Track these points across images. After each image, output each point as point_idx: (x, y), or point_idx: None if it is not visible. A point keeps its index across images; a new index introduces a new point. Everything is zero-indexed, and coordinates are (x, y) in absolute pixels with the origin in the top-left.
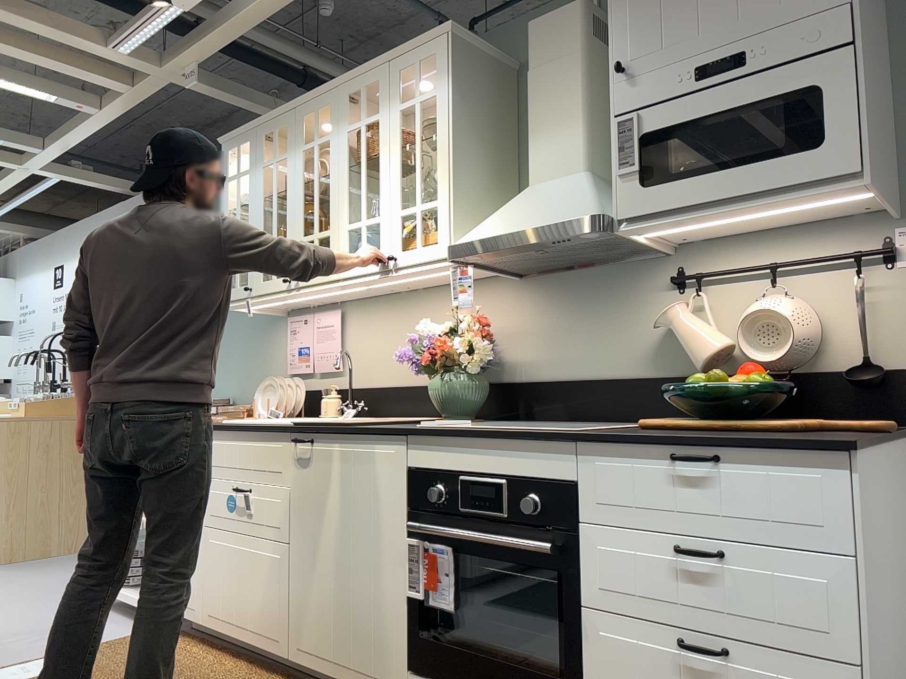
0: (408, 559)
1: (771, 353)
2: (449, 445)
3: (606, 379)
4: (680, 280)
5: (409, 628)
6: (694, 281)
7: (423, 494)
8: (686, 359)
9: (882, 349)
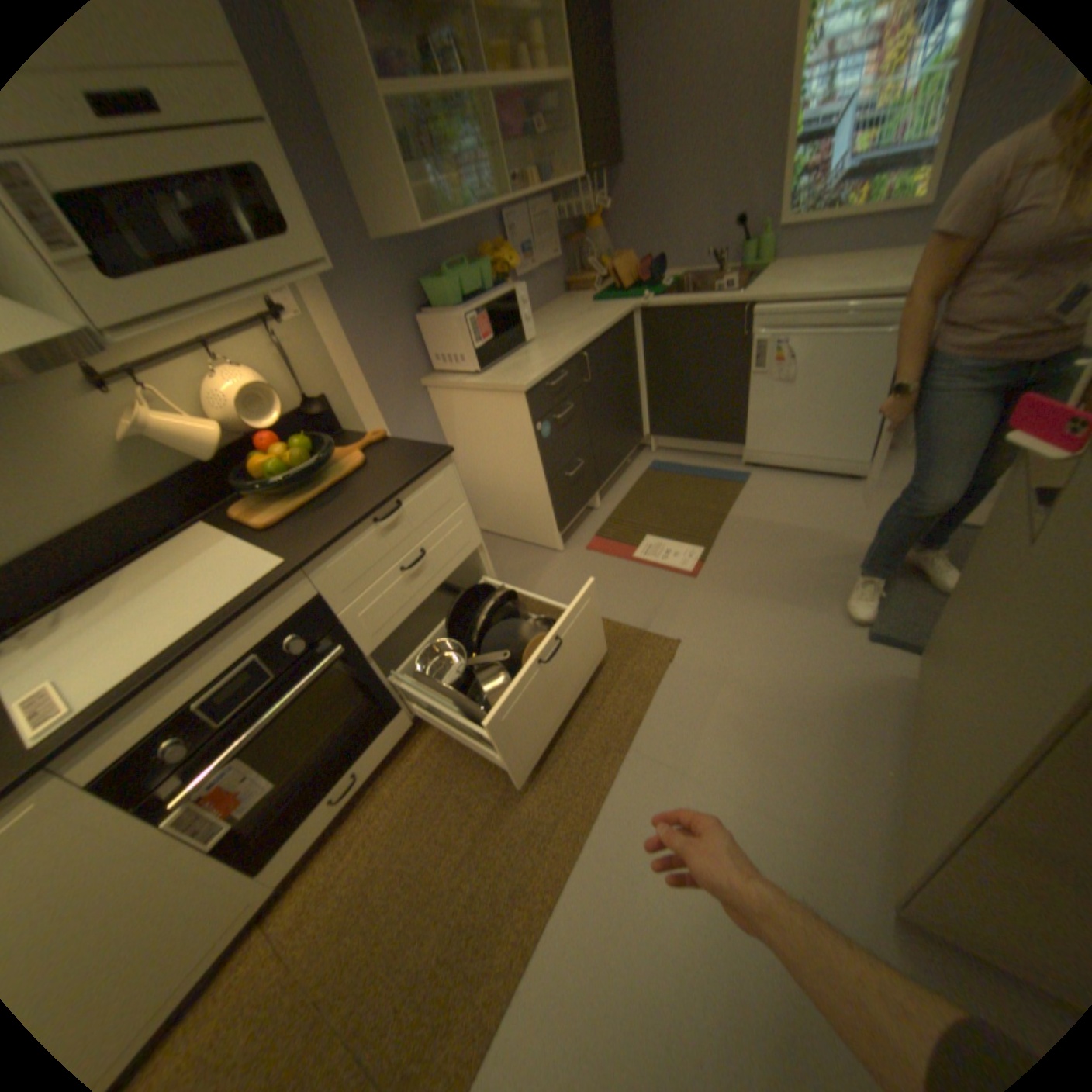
0: (173, 834)
1: (247, 418)
2: (145, 697)
3: (82, 525)
4: (105, 379)
5: (225, 861)
6: (118, 375)
7: (145, 772)
8: (166, 457)
9: (307, 386)
